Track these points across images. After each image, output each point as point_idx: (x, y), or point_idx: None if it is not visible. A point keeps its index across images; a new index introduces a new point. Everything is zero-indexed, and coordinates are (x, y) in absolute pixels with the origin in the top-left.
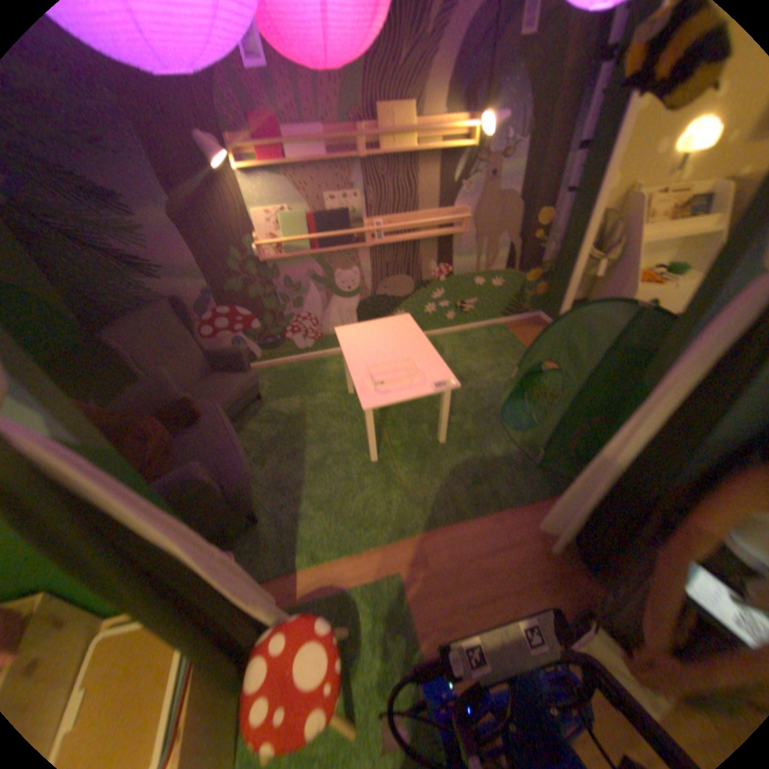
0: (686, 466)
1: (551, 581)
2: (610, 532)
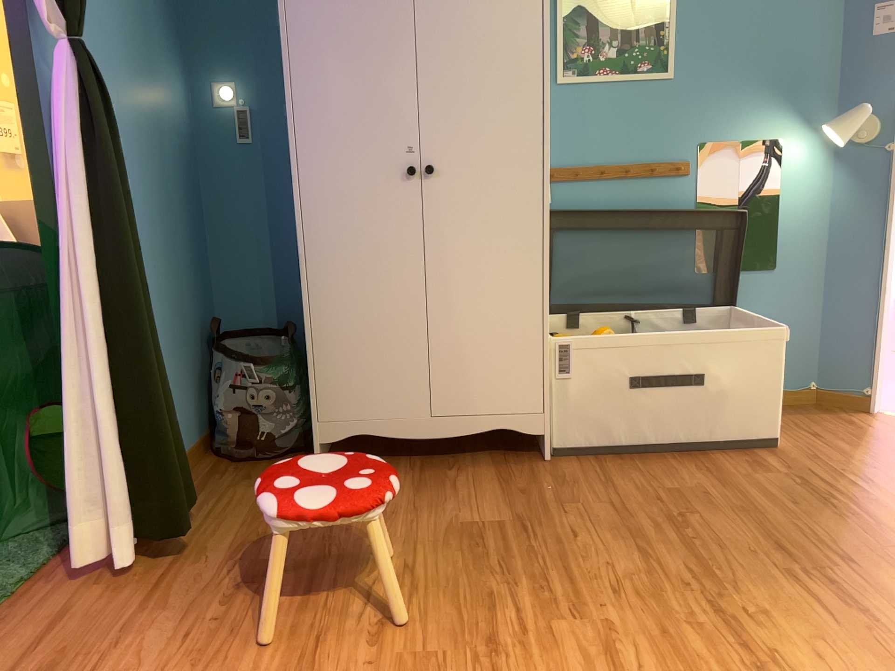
0: (145, 302)
1: (141, 597)
2: (149, 461)
